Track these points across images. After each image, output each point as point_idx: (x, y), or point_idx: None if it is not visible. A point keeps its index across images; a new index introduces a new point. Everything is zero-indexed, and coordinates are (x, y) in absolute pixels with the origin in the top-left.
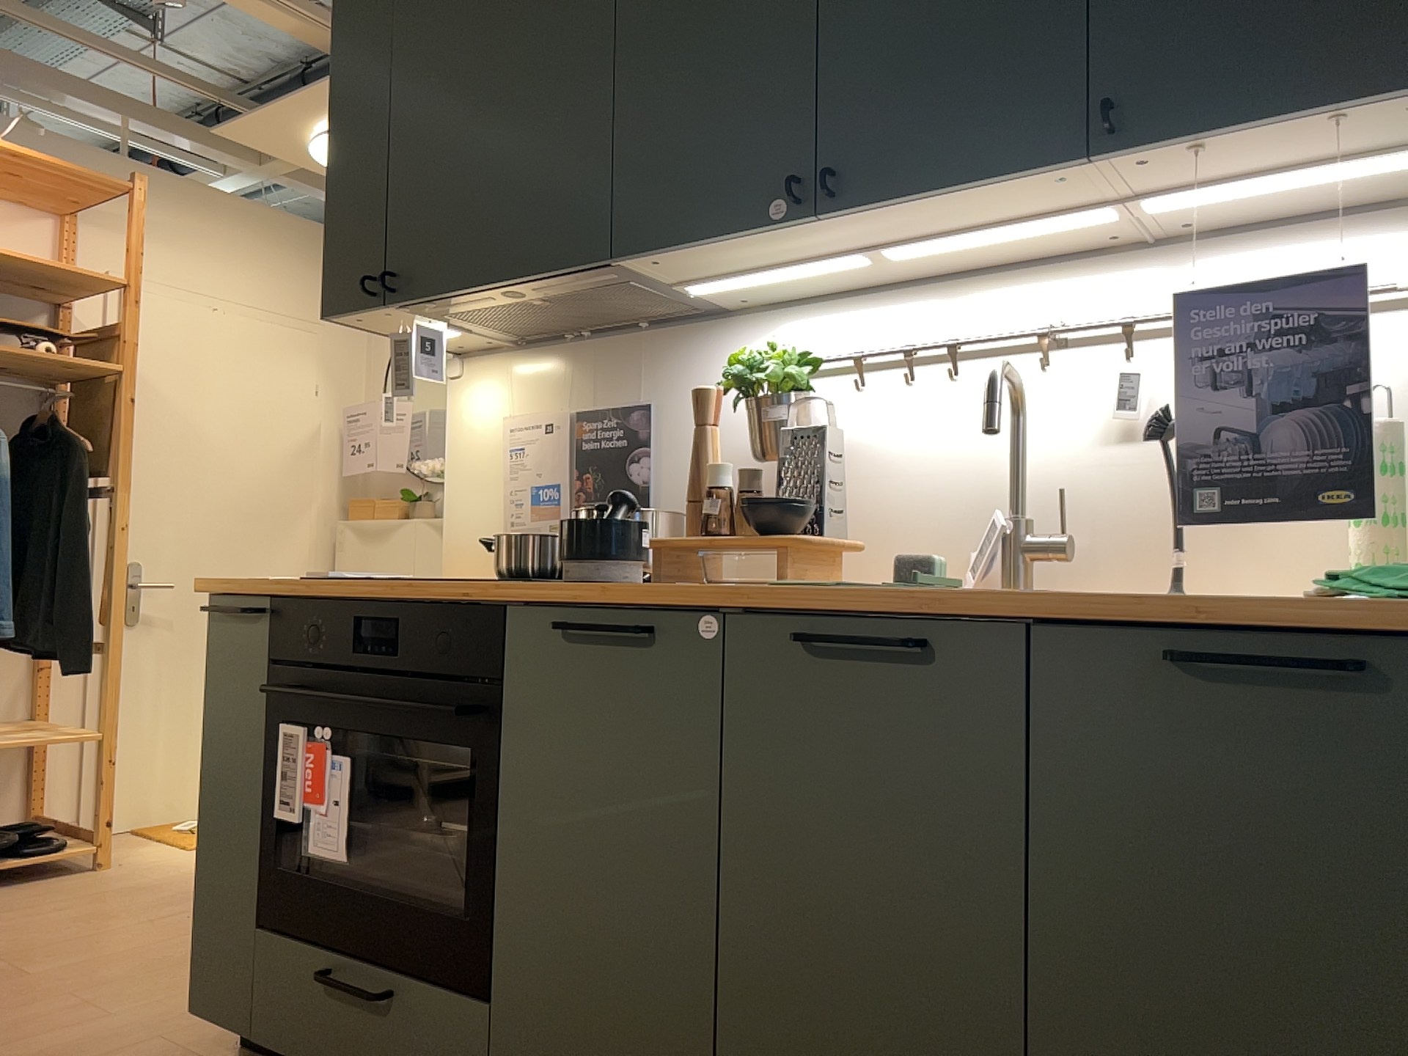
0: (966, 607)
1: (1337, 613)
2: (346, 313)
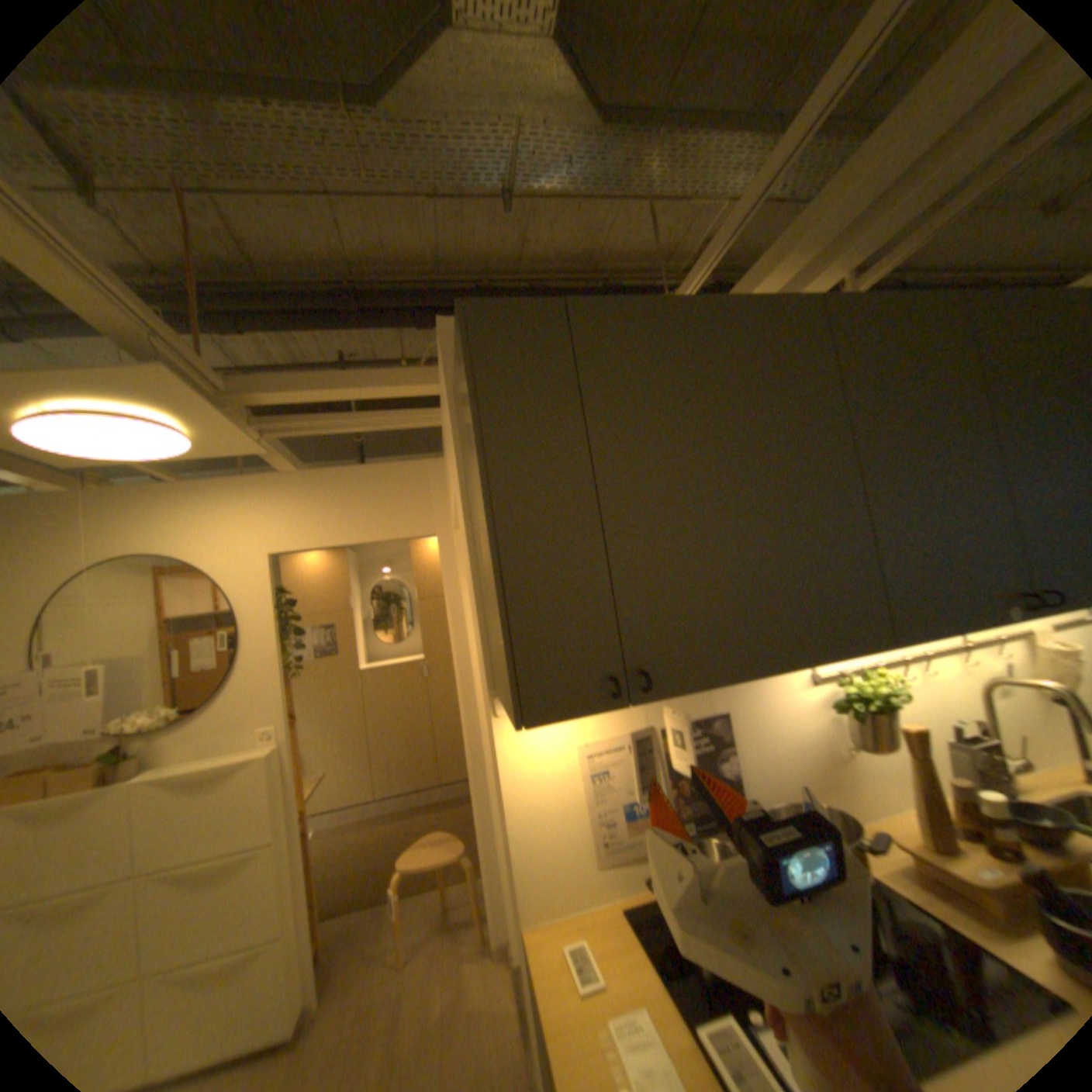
0: None
1: None
2: (554, 717)
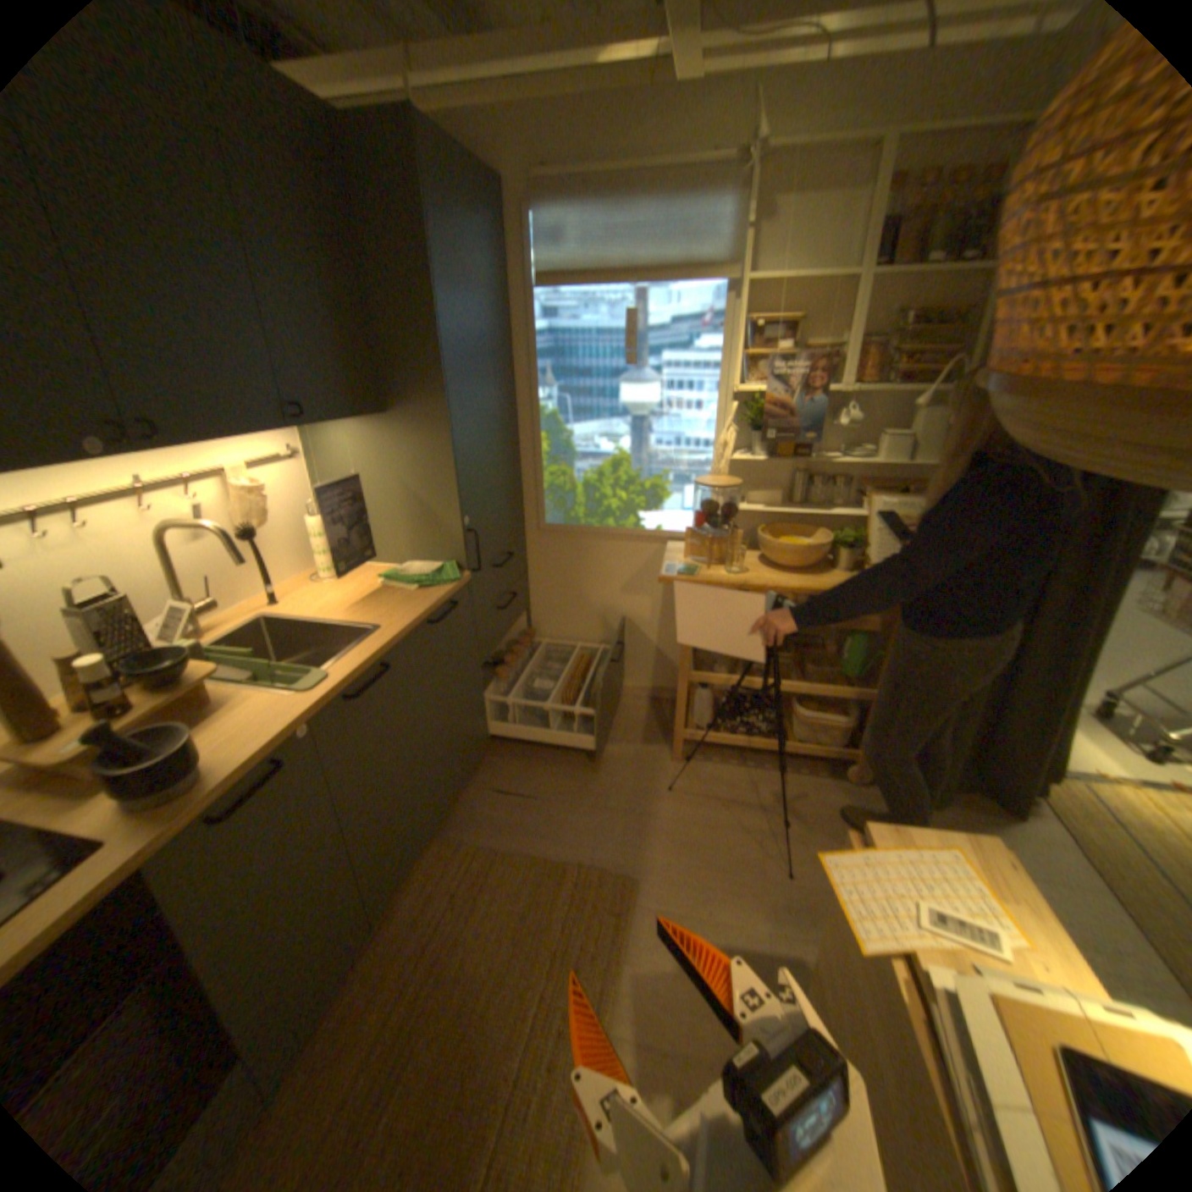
0: (391, 644)
1: (450, 594)
2: None
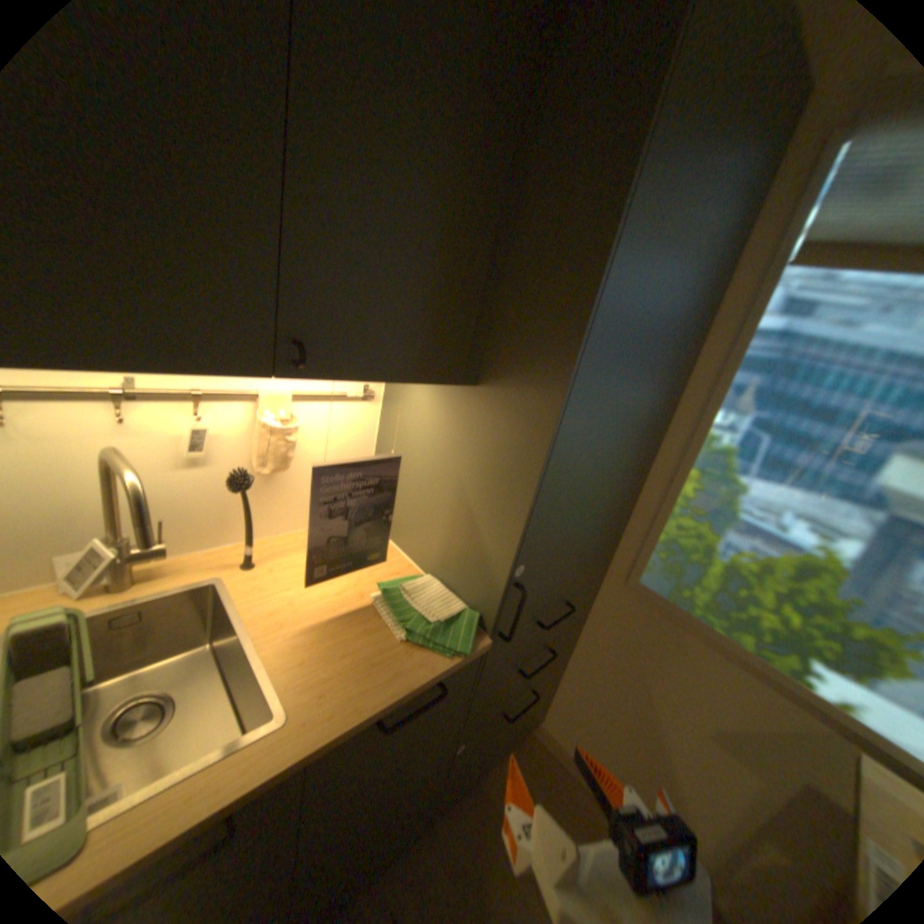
0: (267, 787)
1: (442, 680)
2: None
